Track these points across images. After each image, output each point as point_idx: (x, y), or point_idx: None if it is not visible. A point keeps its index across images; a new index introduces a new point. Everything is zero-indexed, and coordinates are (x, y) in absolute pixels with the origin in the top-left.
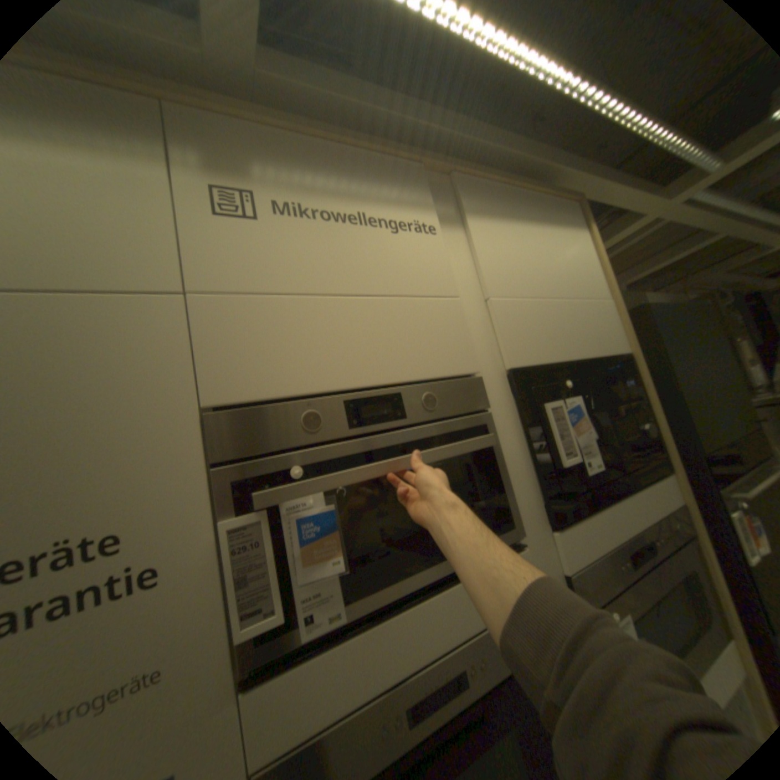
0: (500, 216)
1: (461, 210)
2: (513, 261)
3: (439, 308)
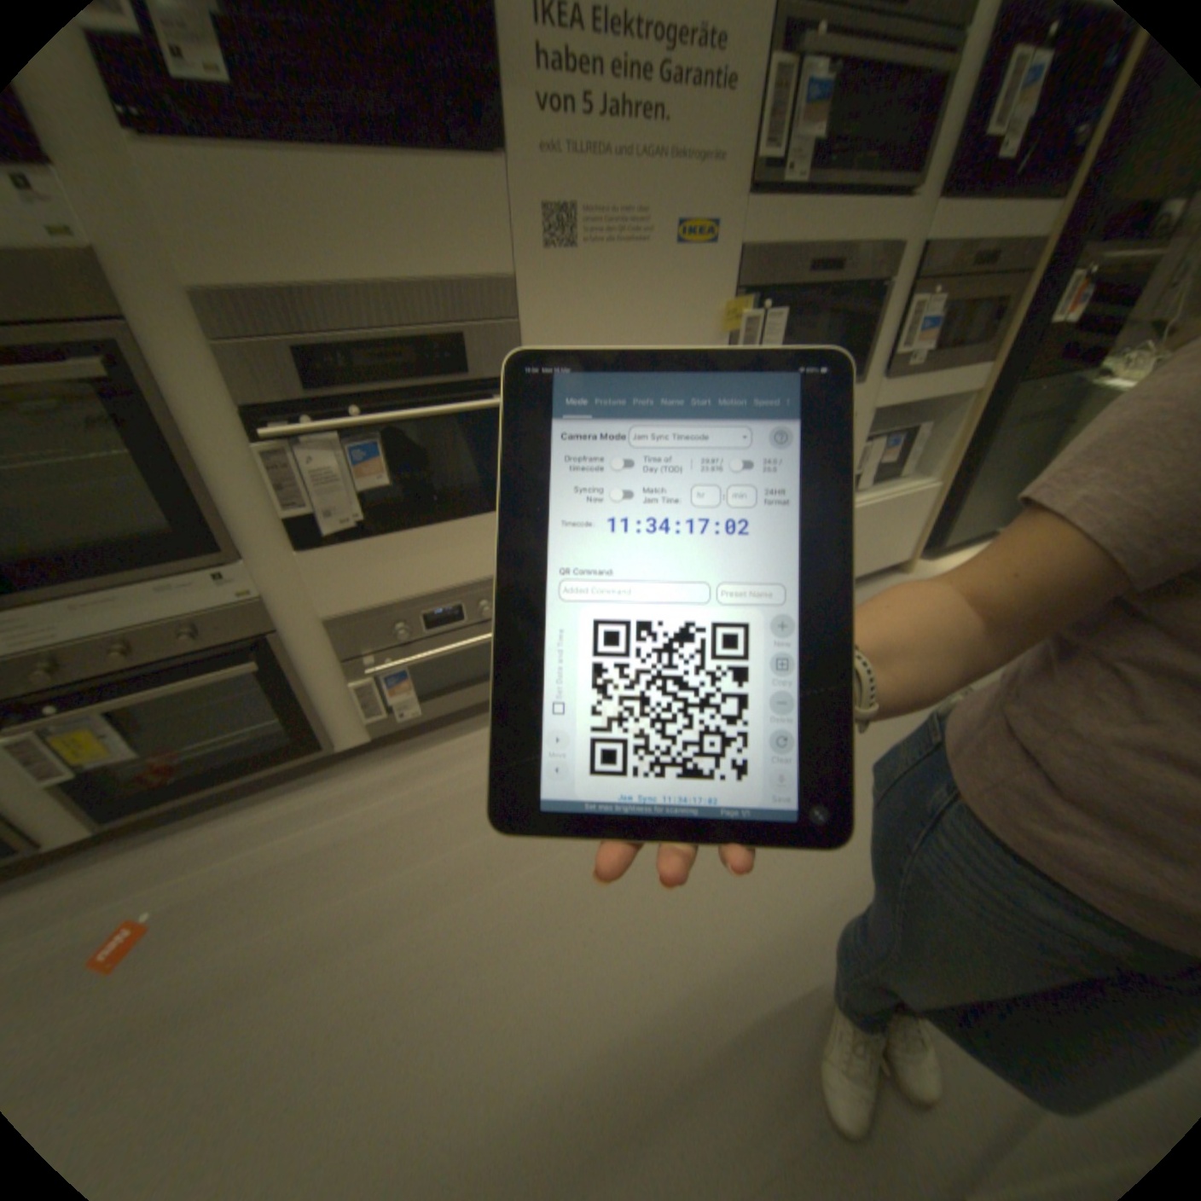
0: None
1: None
2: None
3: None
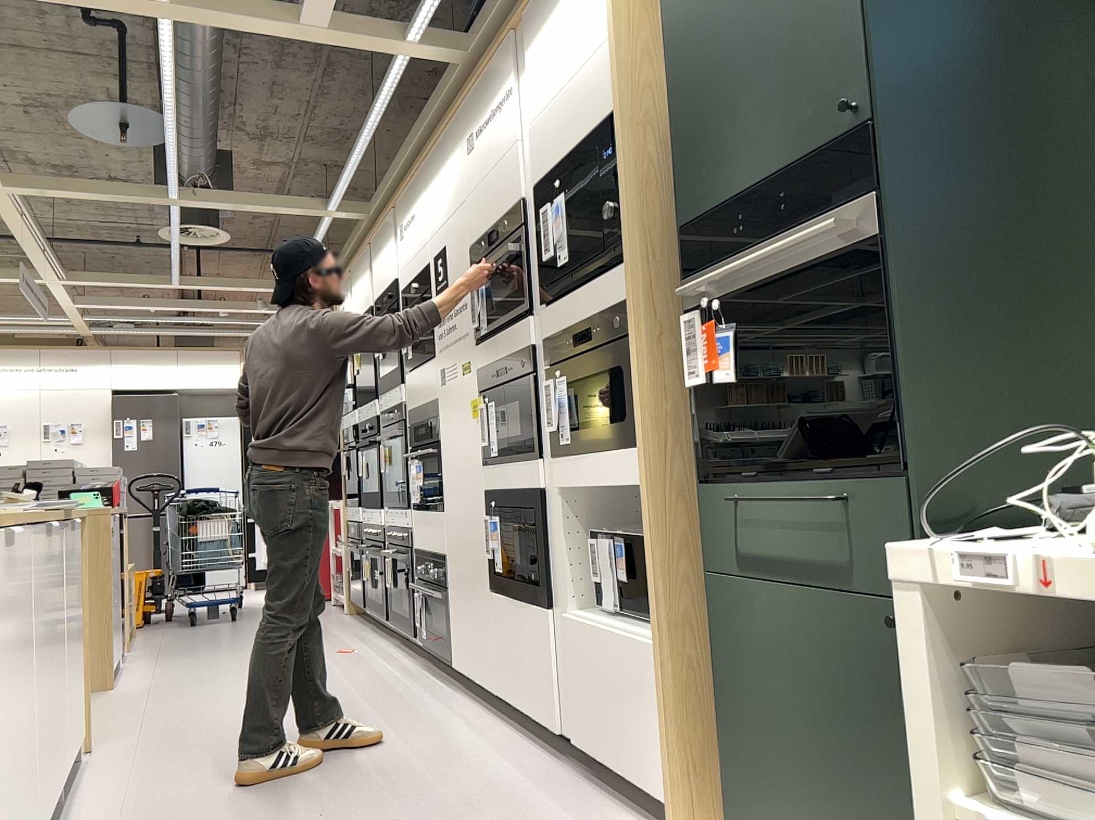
0: (541, 29)
1: (526, 51)
2: (544, 74)
3: (512, 157)
